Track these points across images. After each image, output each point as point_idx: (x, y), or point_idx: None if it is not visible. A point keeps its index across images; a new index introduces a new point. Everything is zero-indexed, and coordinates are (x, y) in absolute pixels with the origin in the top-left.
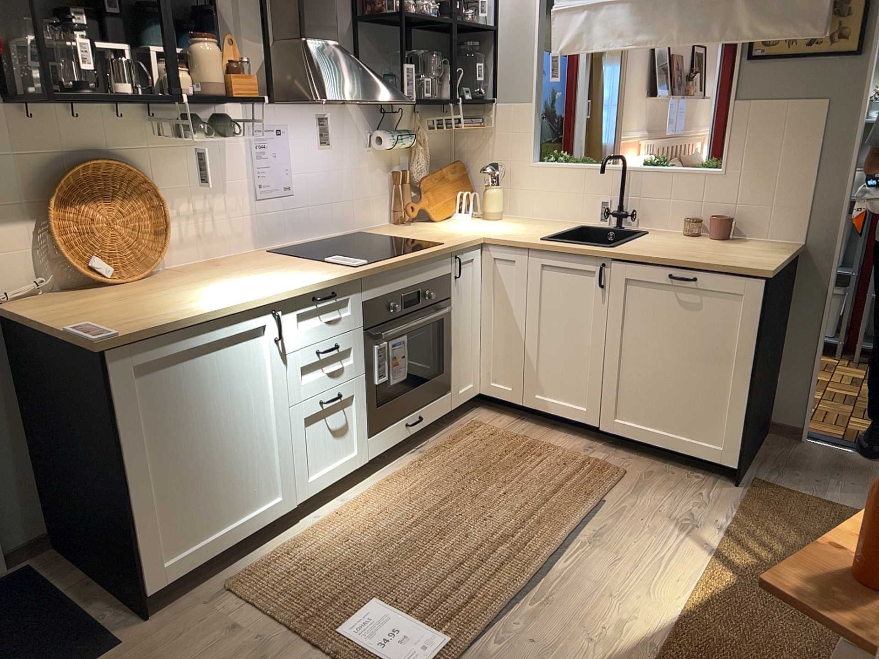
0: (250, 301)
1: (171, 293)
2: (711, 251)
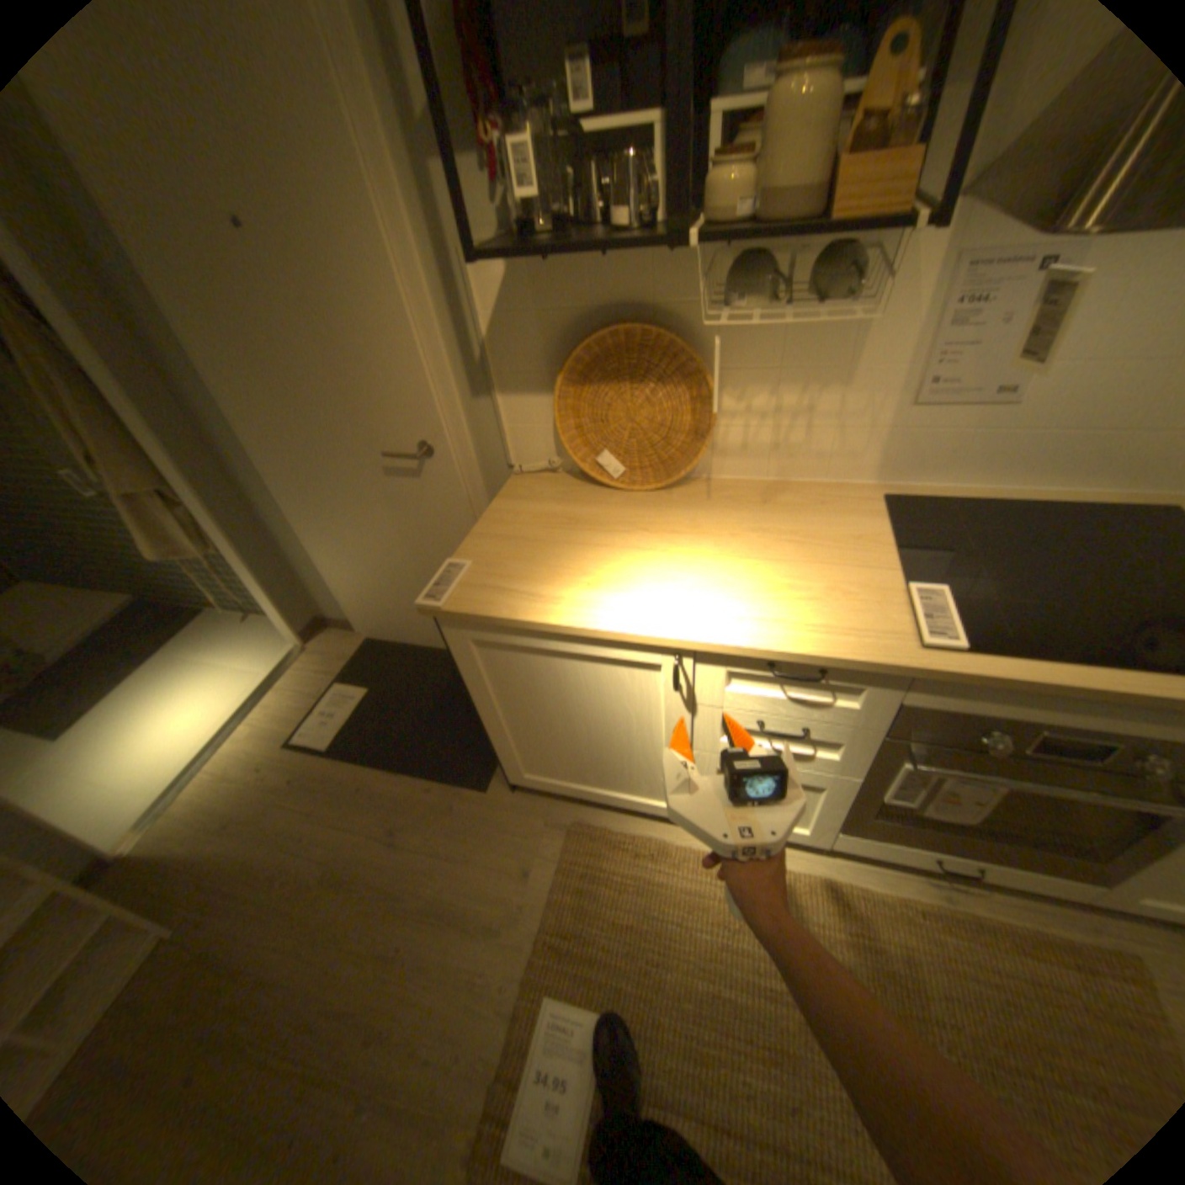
0: (633, 632)
1: (620, 541)
2: None
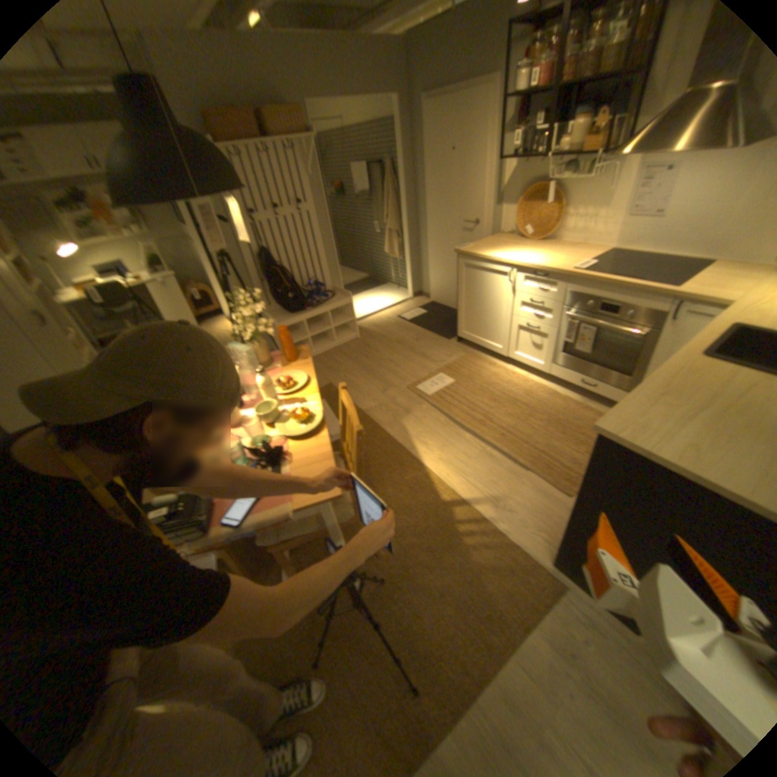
0: (502, 259)
1: (516, 247)
2: (720, 420)
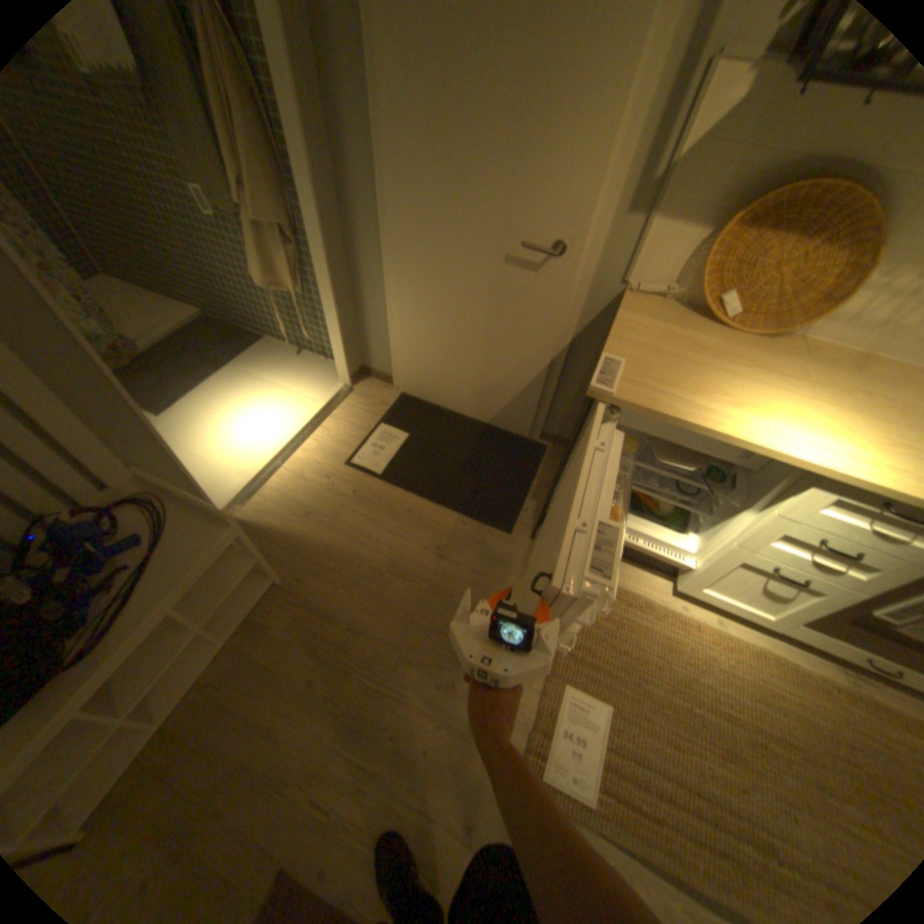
0: (787, 454)
1: (747, 373)
2: None
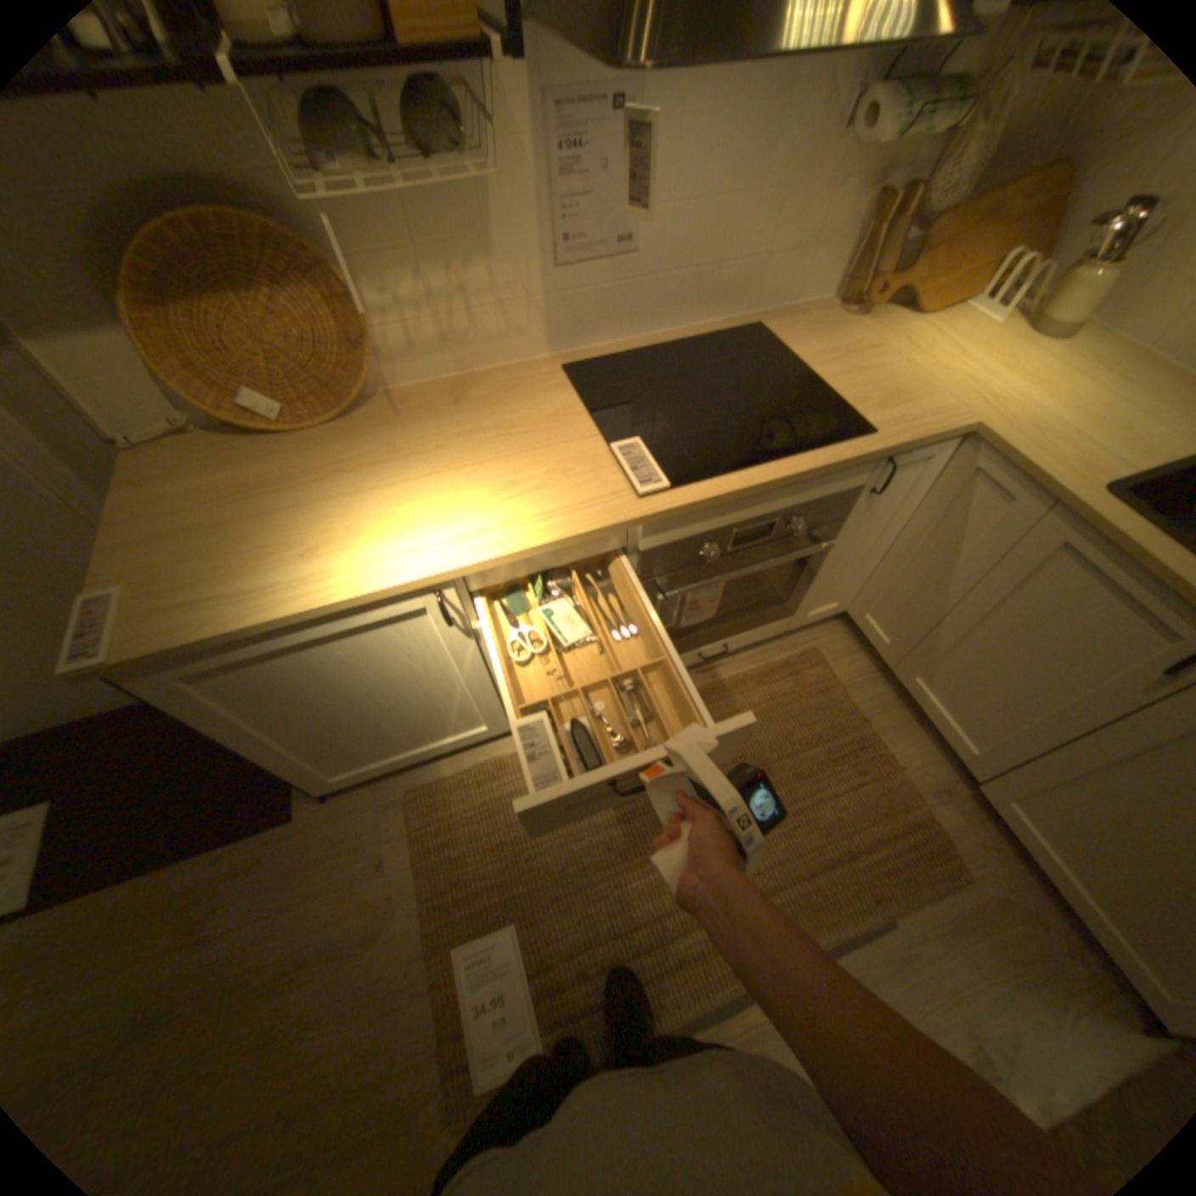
0: (381, 587)
1: (317, 492)
2: None
